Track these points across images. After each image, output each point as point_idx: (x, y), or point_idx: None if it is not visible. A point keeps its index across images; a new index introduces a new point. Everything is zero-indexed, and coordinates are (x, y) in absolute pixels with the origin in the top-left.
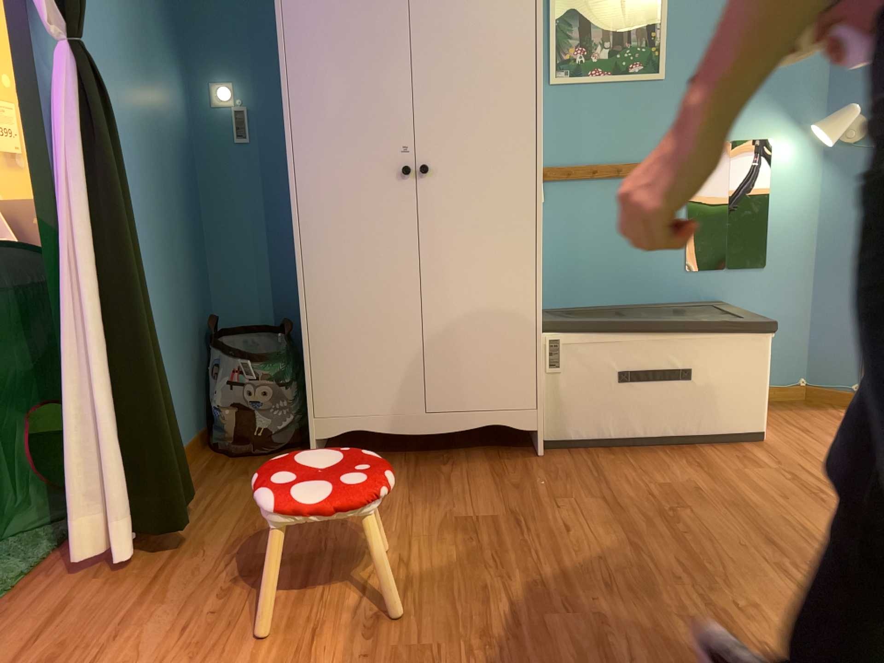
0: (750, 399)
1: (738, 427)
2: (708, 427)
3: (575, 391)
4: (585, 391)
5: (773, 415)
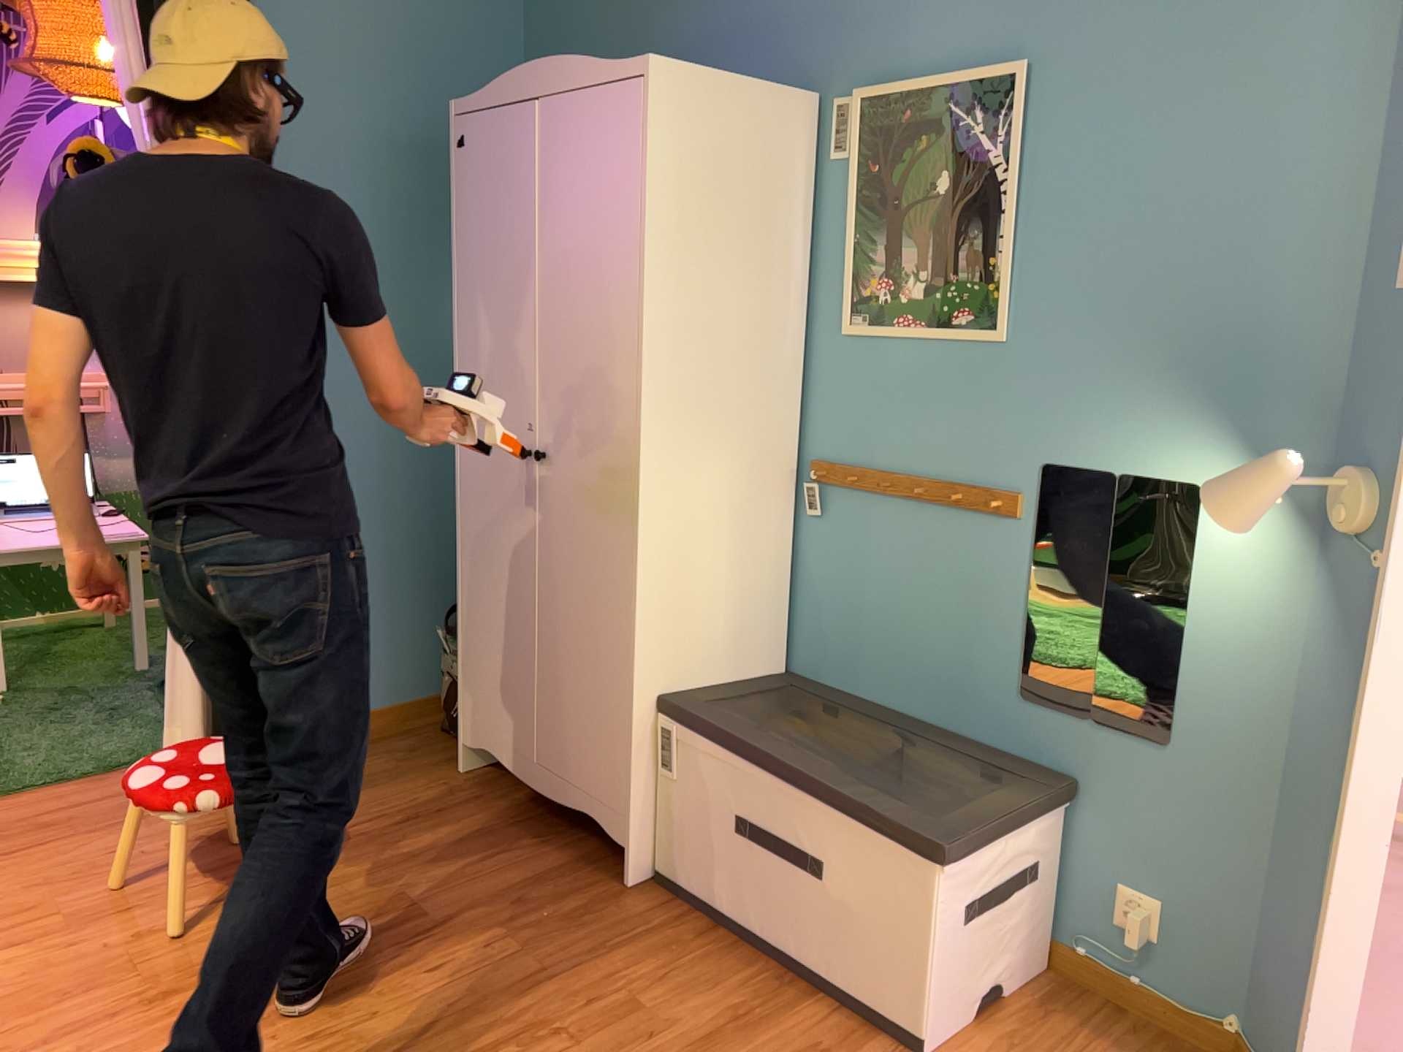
0: (904, 967)
1: (884, 1005)
2: (841, 978)
3: (686, 819)
4: (698, 825)
5: (1084, 1042)
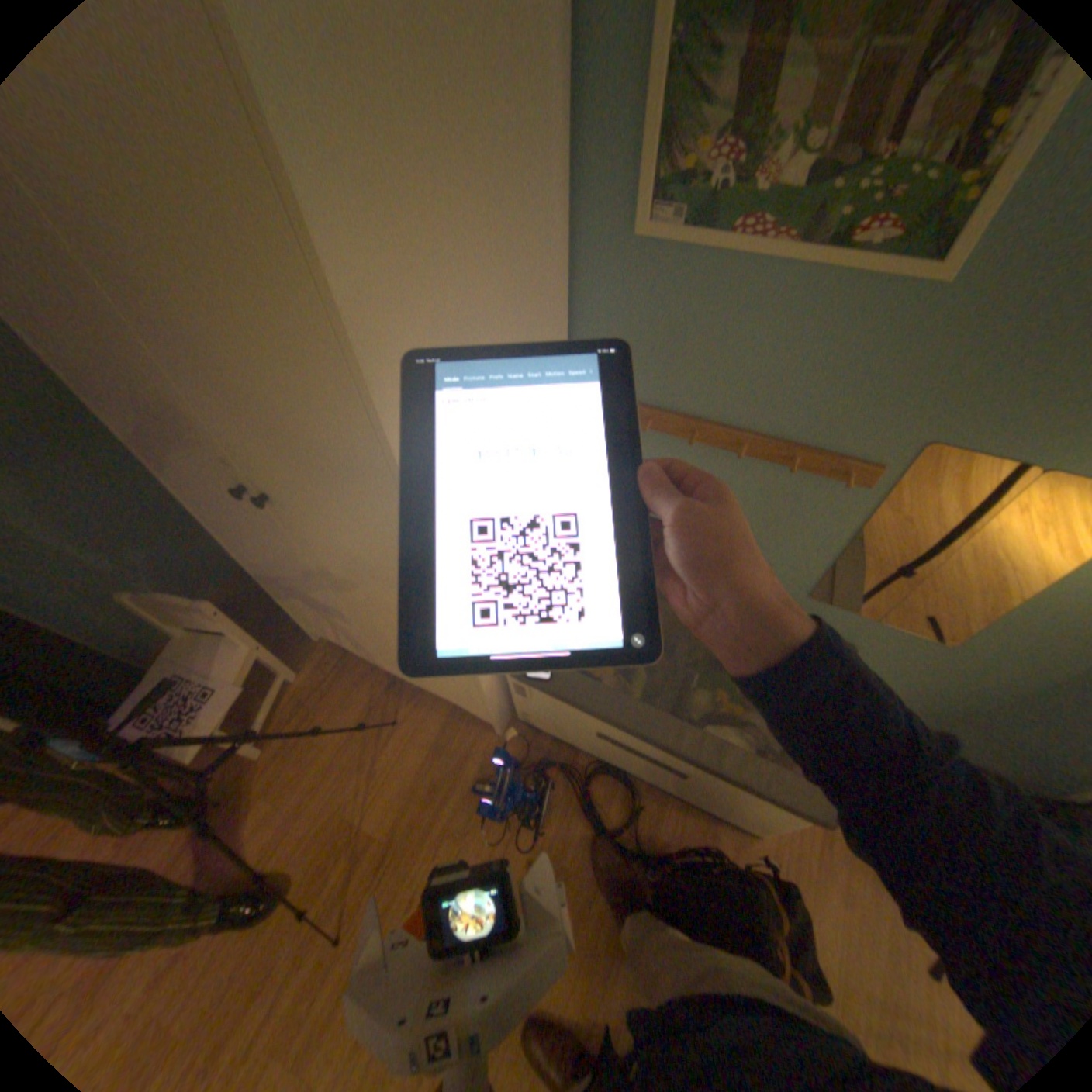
0: (755, 826)
1: (729, 824)
2: (692, 805)
3: (544, 719)
4: (556, 724)
5: None
